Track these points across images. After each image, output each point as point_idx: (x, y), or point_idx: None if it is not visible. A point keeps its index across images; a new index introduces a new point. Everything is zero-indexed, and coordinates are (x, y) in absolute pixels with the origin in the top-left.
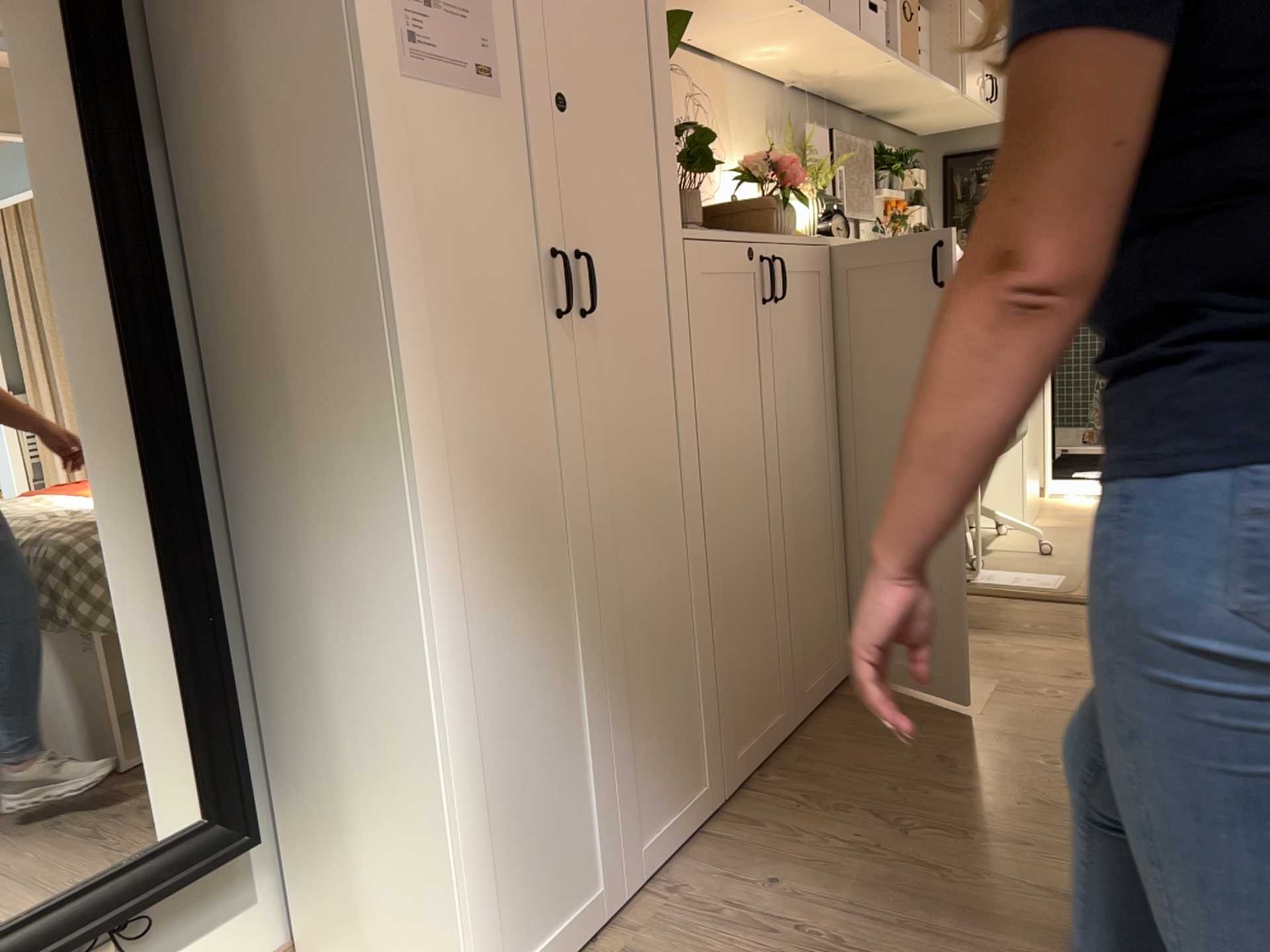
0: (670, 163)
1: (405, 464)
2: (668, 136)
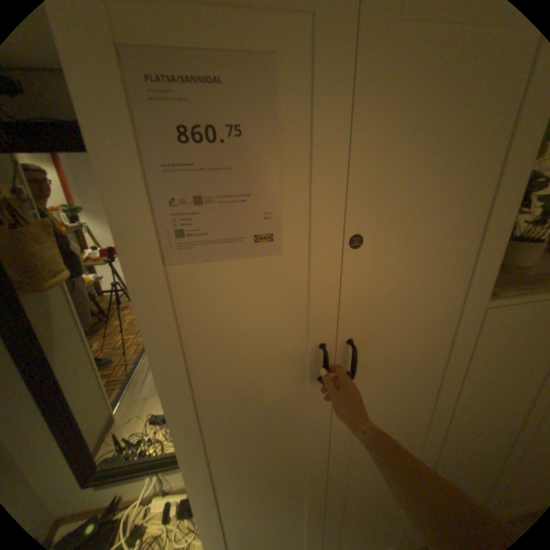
0: (499, 253)
1: (180, 461)
2: (505, 232)
